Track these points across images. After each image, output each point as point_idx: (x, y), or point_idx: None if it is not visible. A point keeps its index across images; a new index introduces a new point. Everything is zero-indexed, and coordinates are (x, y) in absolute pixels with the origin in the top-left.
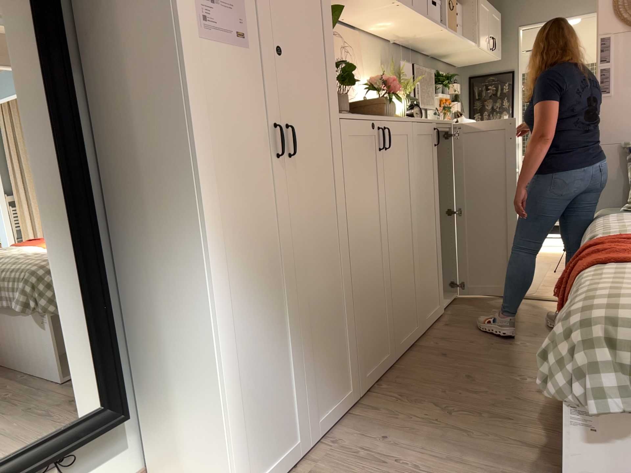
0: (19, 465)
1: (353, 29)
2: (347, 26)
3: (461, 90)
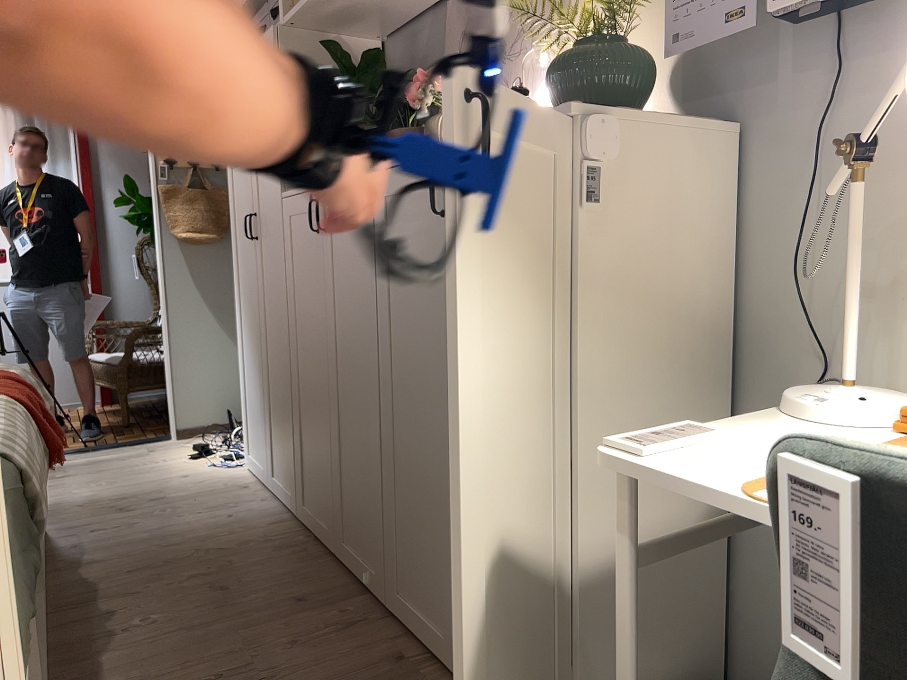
0: None
1: None
2: None
3: None
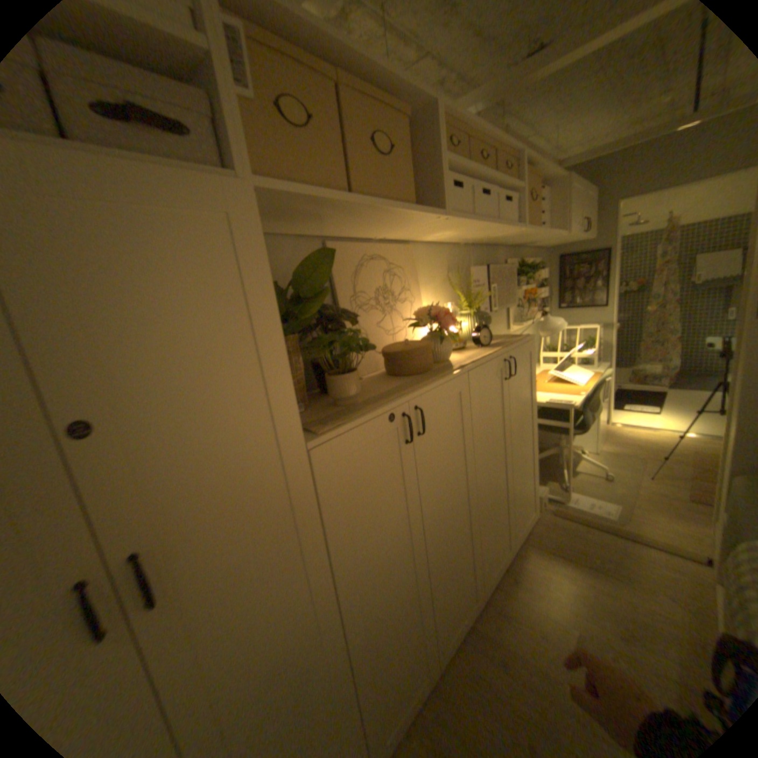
0: None
1: (405, 242)
2: (395, 241)
3: (551, 269)
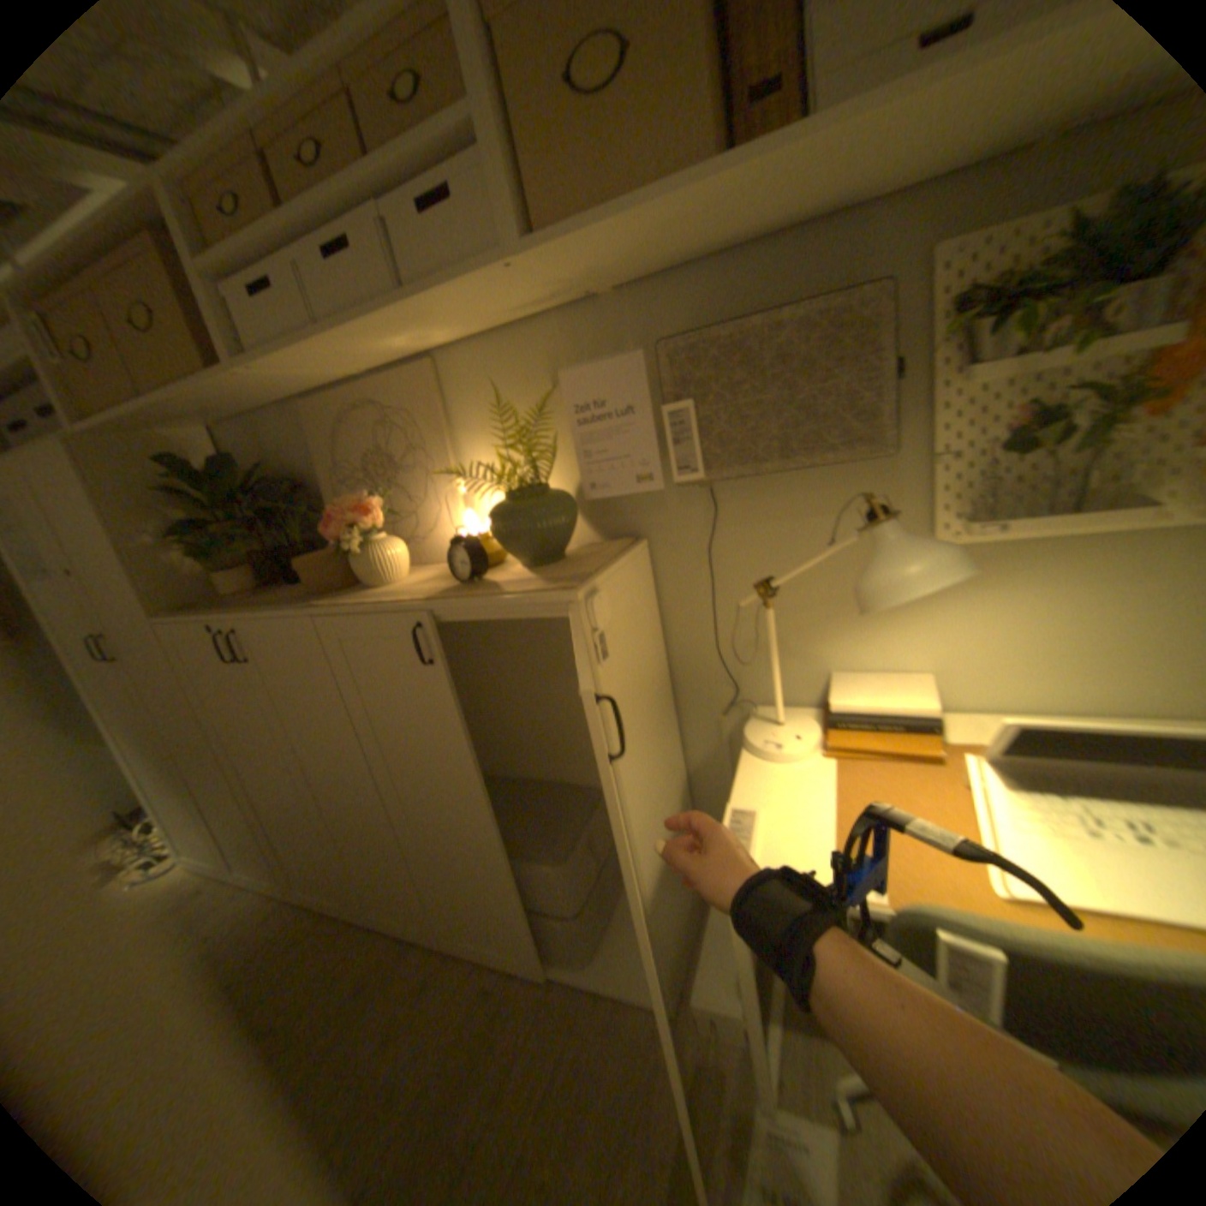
0: None
1: (418, 355)
2: (399, 361)
3: None
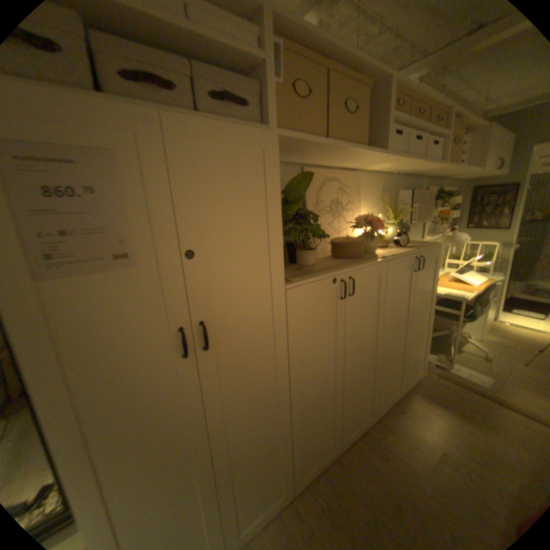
0: None
1: (354, 170)
2: (348, 170)
3: (465, 197)
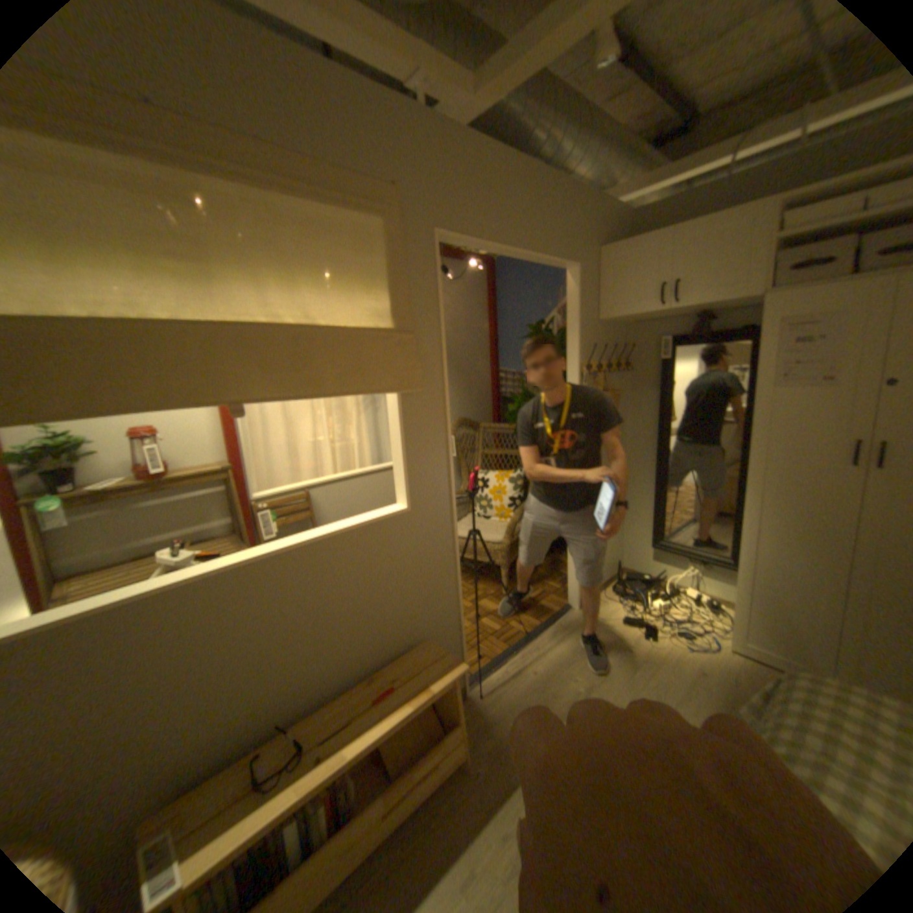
0: (687, 550)
1: None
2: None
3: None
